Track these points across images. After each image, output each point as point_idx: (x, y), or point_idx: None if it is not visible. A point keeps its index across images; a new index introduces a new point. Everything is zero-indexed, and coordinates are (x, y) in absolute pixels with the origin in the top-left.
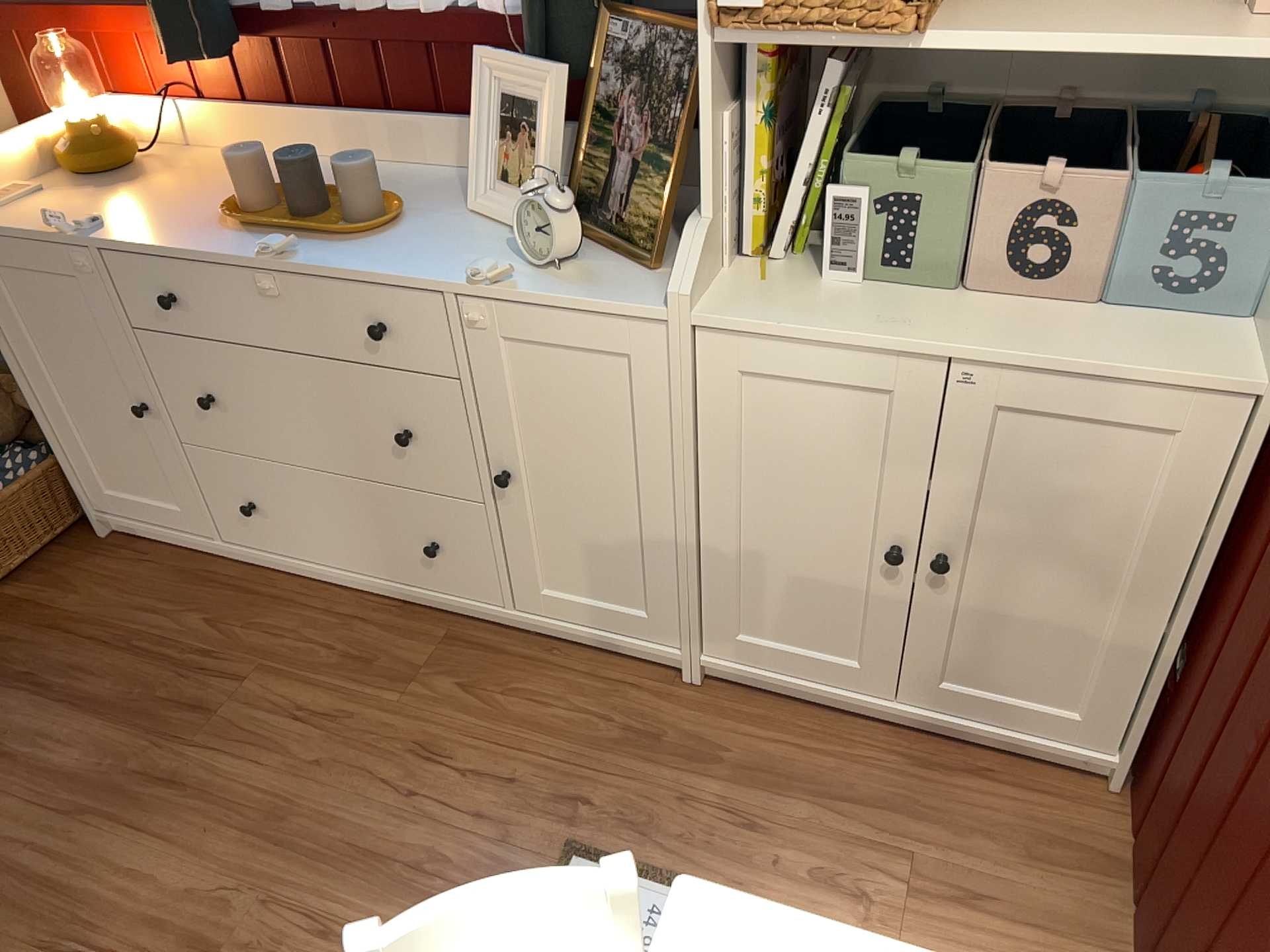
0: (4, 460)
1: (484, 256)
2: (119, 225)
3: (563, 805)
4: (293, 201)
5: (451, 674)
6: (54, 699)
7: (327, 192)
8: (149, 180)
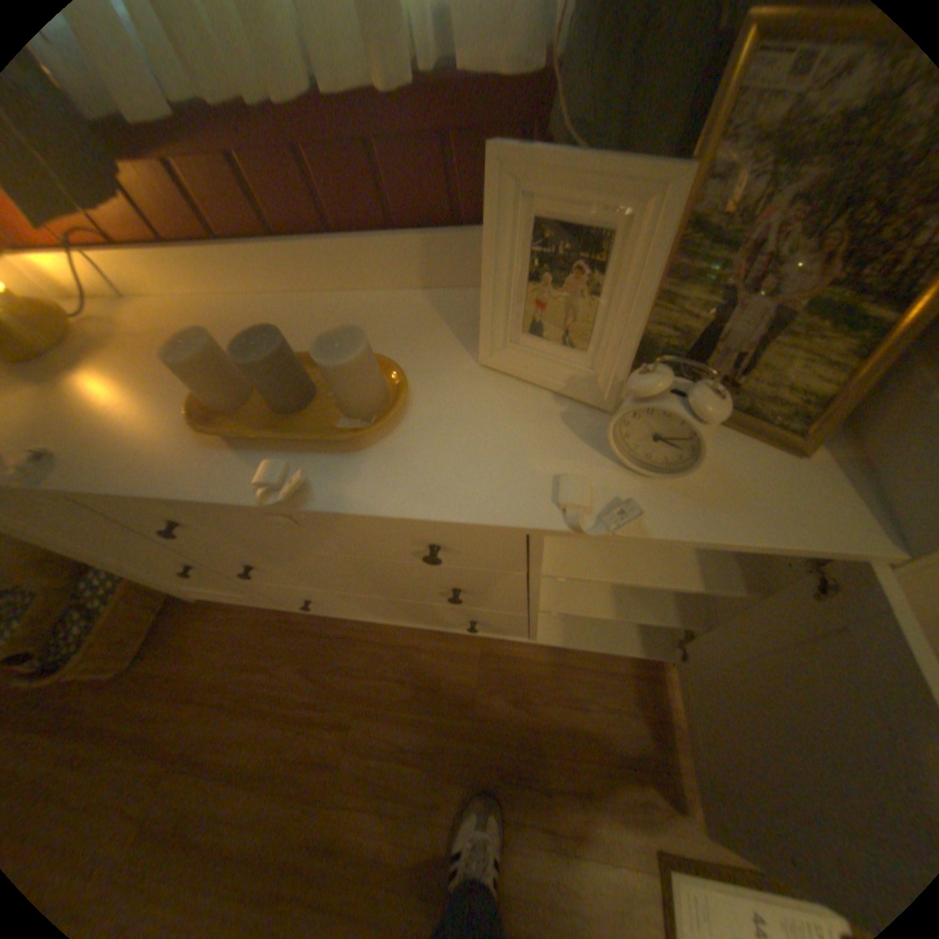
0: (89, 581)
1: (554, 459)
2: (74, 454)
3: (636, 814)
4: (273, 398)
5: (500, 693)
6: (209, 779)
7: (303, 364)
8: (92, 360)
